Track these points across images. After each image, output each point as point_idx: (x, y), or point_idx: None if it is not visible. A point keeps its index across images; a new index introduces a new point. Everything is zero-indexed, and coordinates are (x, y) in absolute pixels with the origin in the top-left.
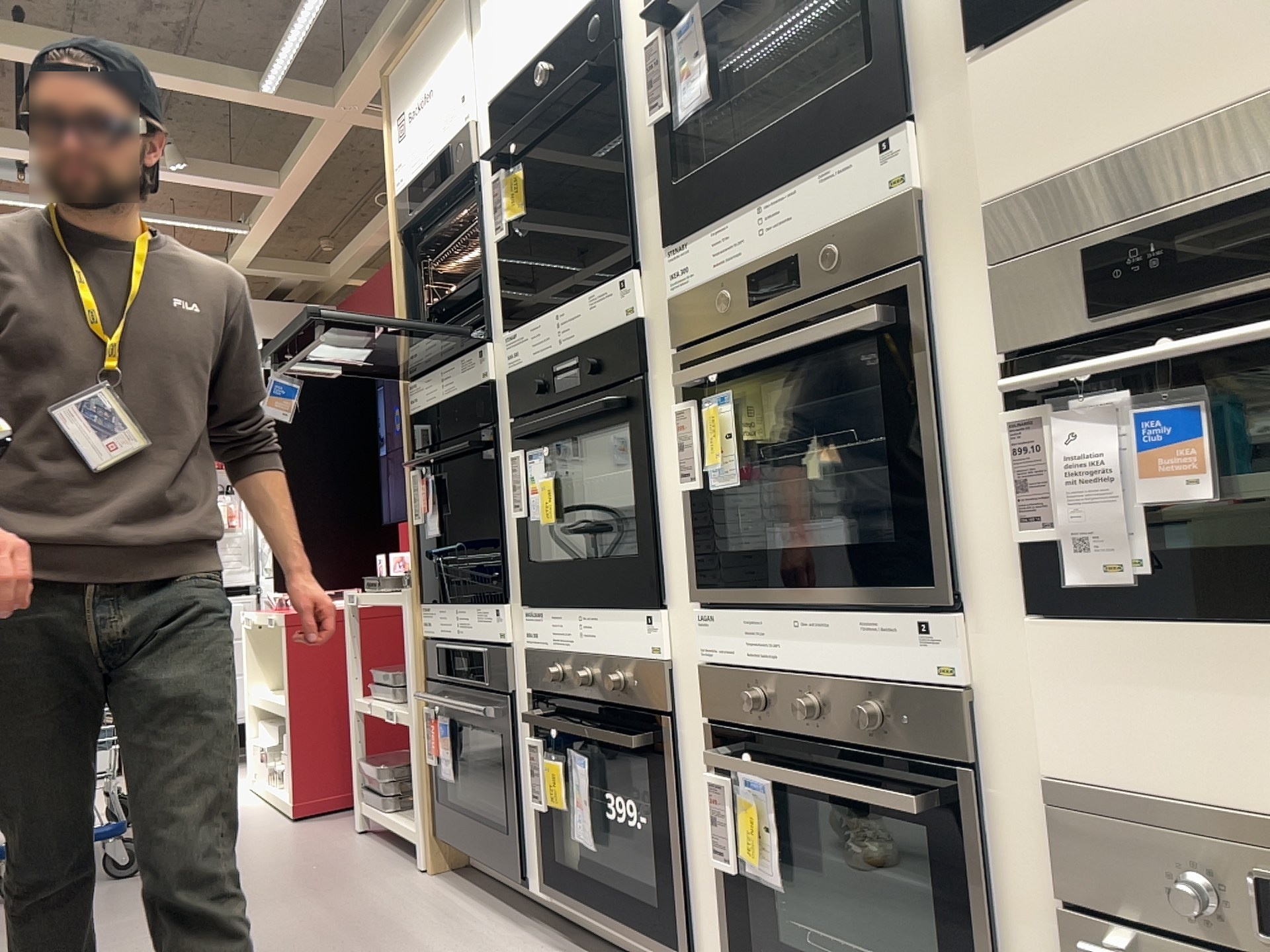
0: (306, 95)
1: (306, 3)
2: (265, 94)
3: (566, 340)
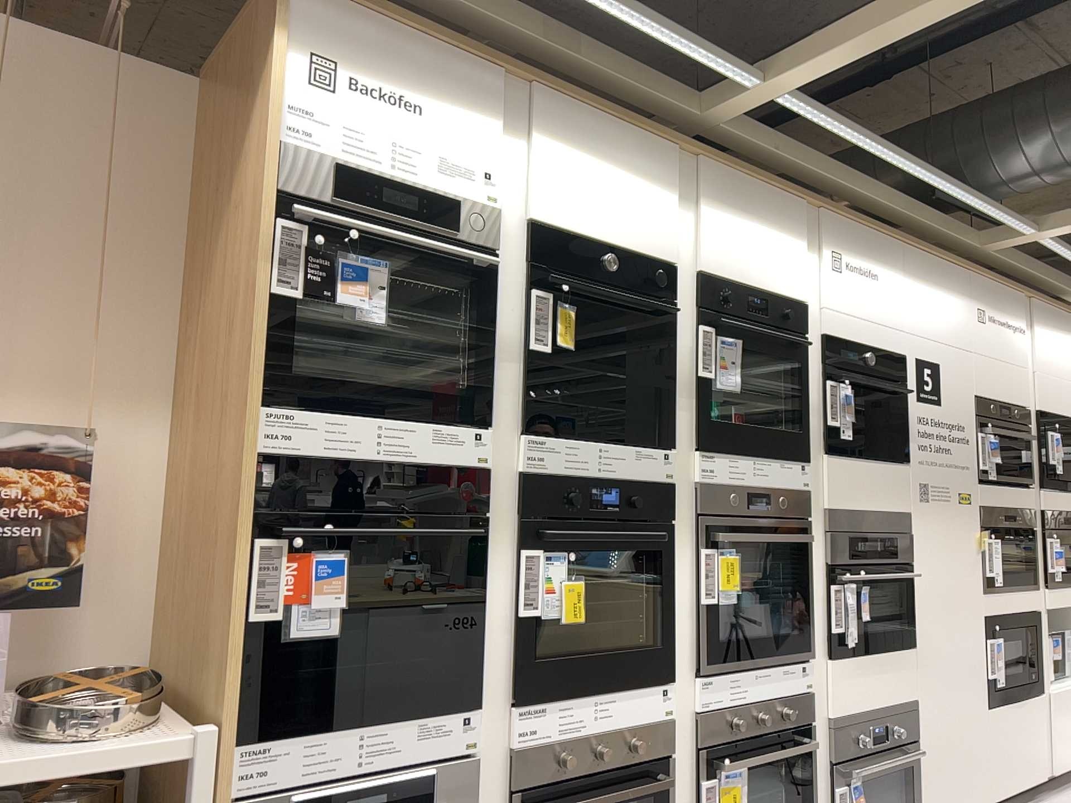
0: None
1: None
2: None
3: (606, 470)
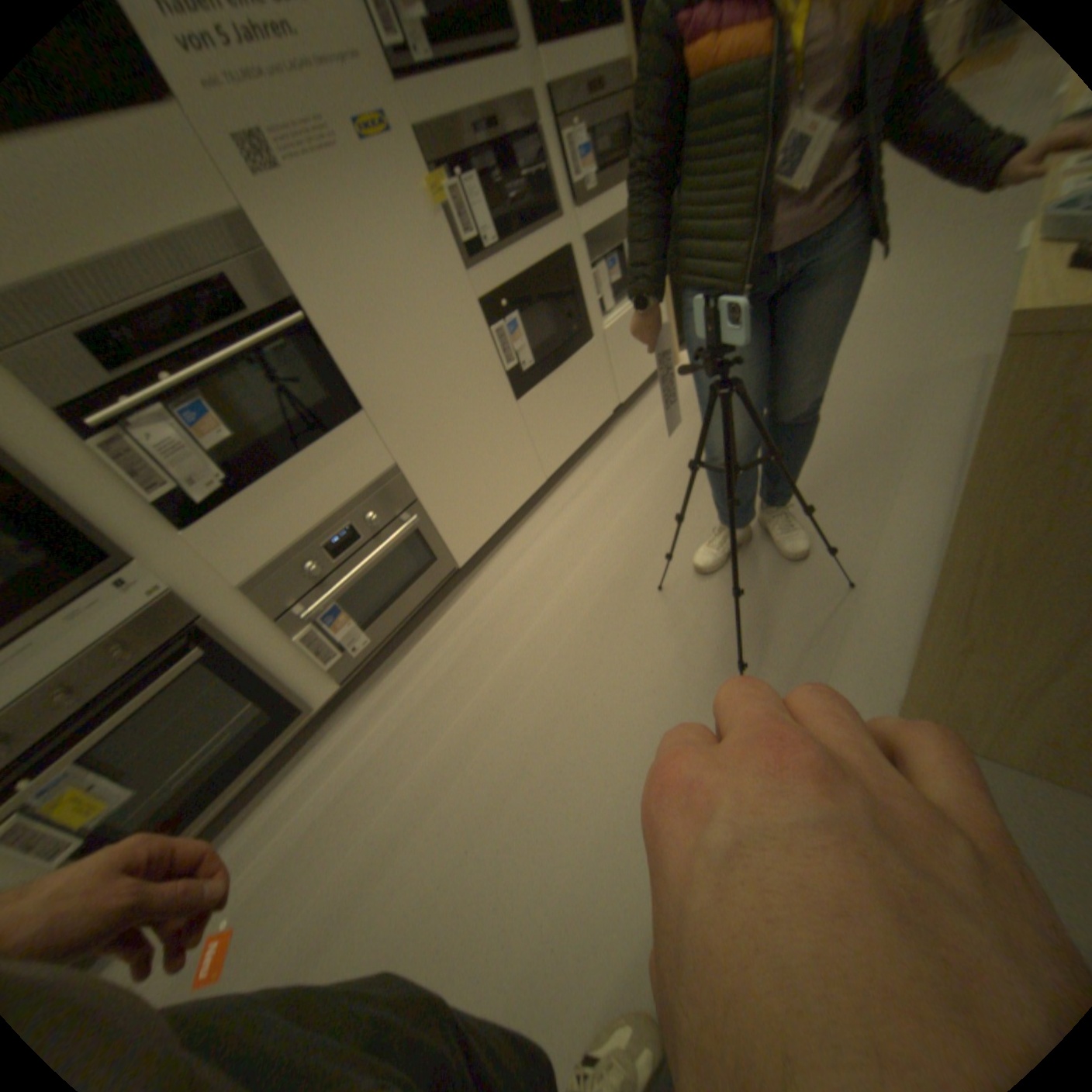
0: None
1: None
2: None
3: None
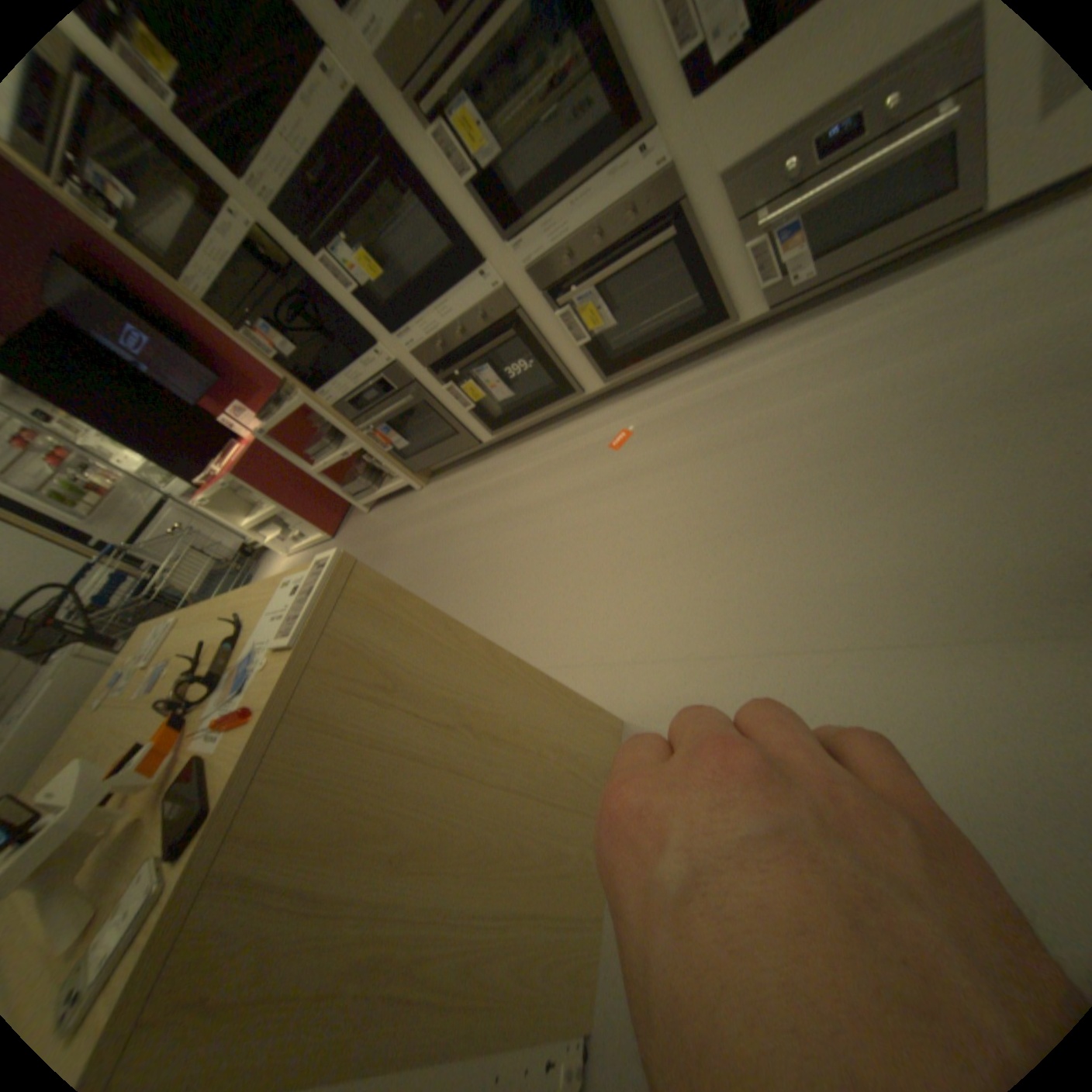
0: None
1: None
2: None
3: (303, 144)
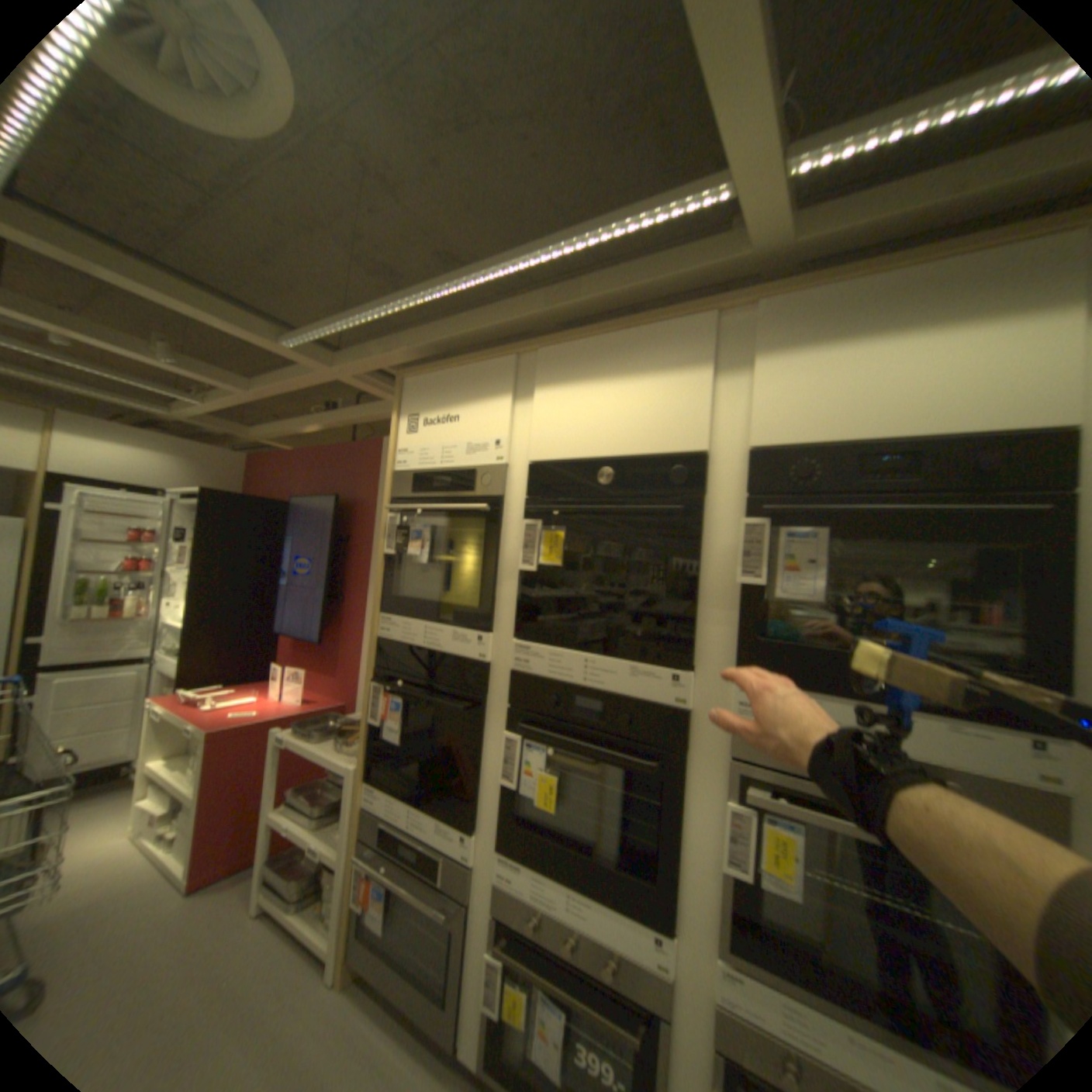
0: (311, 353)
1: (362, 310)
2: (280, 346)
3: (595, 686)
